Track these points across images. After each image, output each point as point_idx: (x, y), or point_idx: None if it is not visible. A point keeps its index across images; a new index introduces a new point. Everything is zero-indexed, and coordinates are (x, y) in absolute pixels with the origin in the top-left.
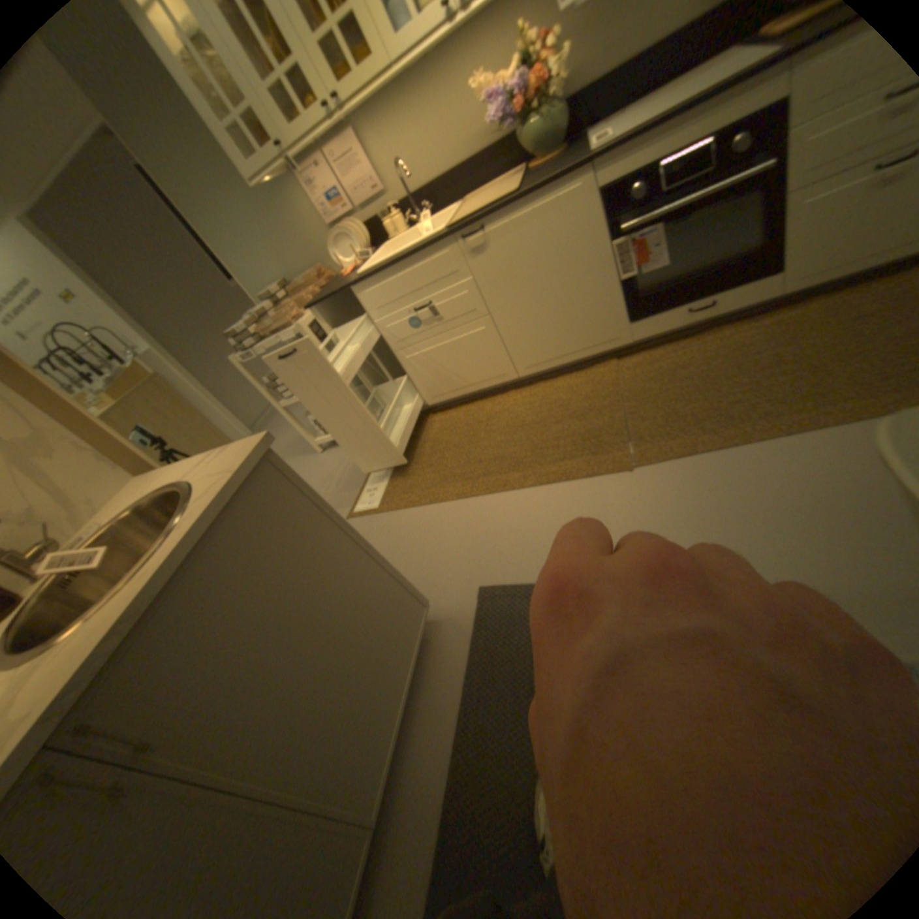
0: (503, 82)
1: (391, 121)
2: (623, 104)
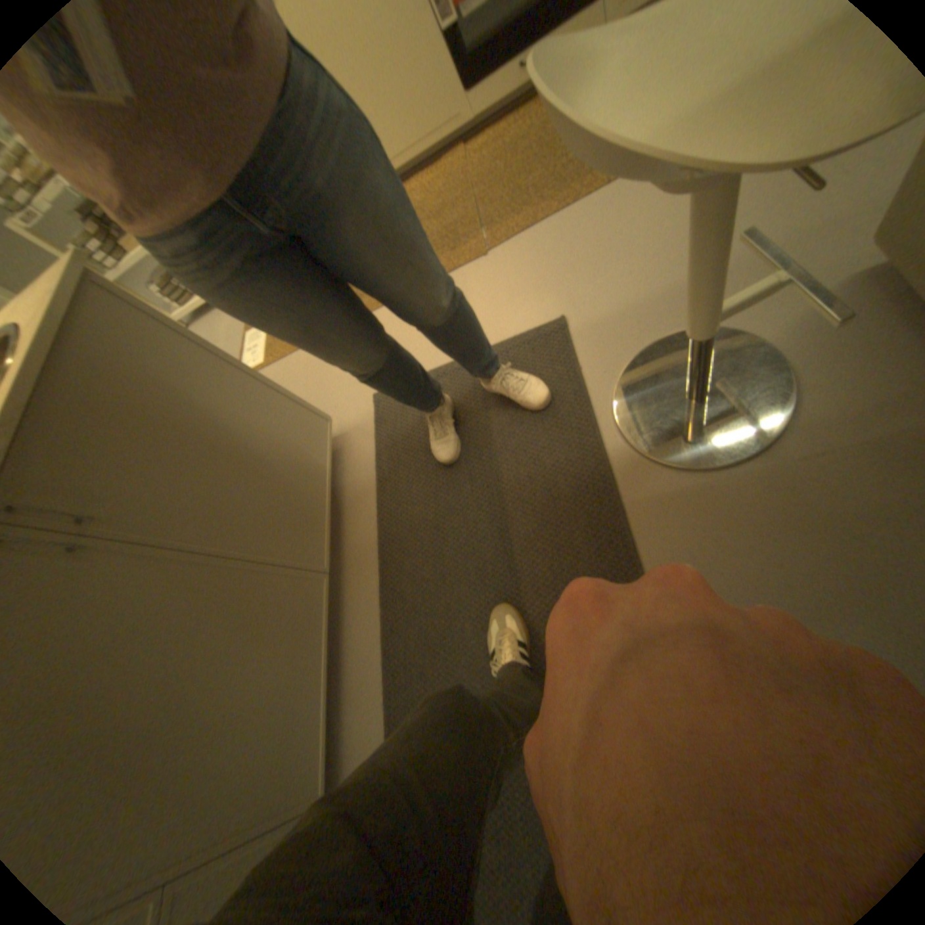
0: None
1: None
2: None
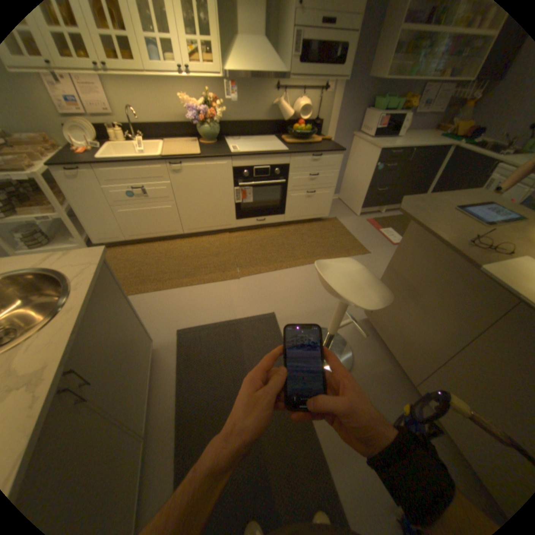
0: (194, 104)
1: (126, 85)
2: (239, 135)
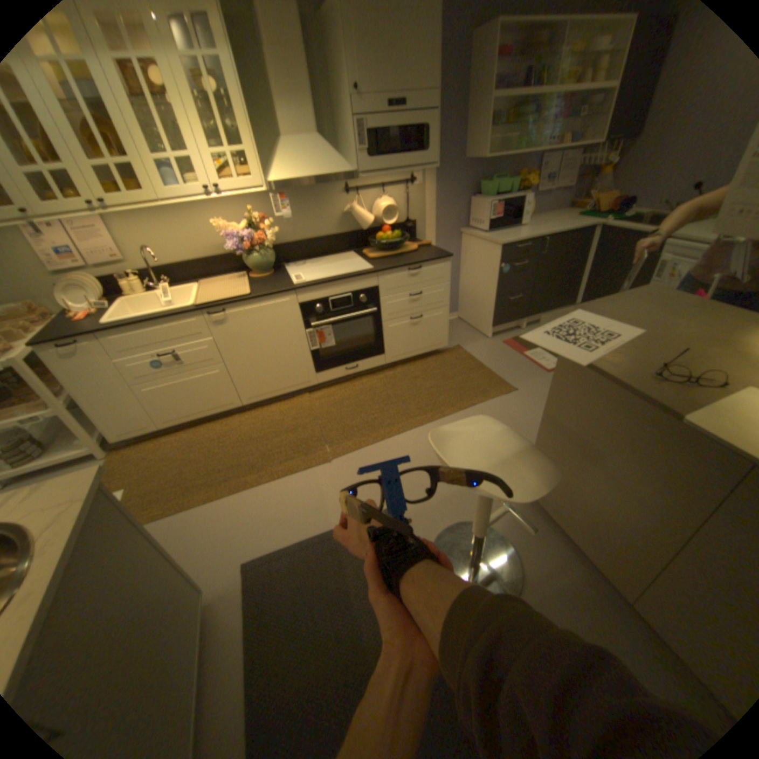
0: (235, 229)
1: (140, 220)
2: (304, 259)
